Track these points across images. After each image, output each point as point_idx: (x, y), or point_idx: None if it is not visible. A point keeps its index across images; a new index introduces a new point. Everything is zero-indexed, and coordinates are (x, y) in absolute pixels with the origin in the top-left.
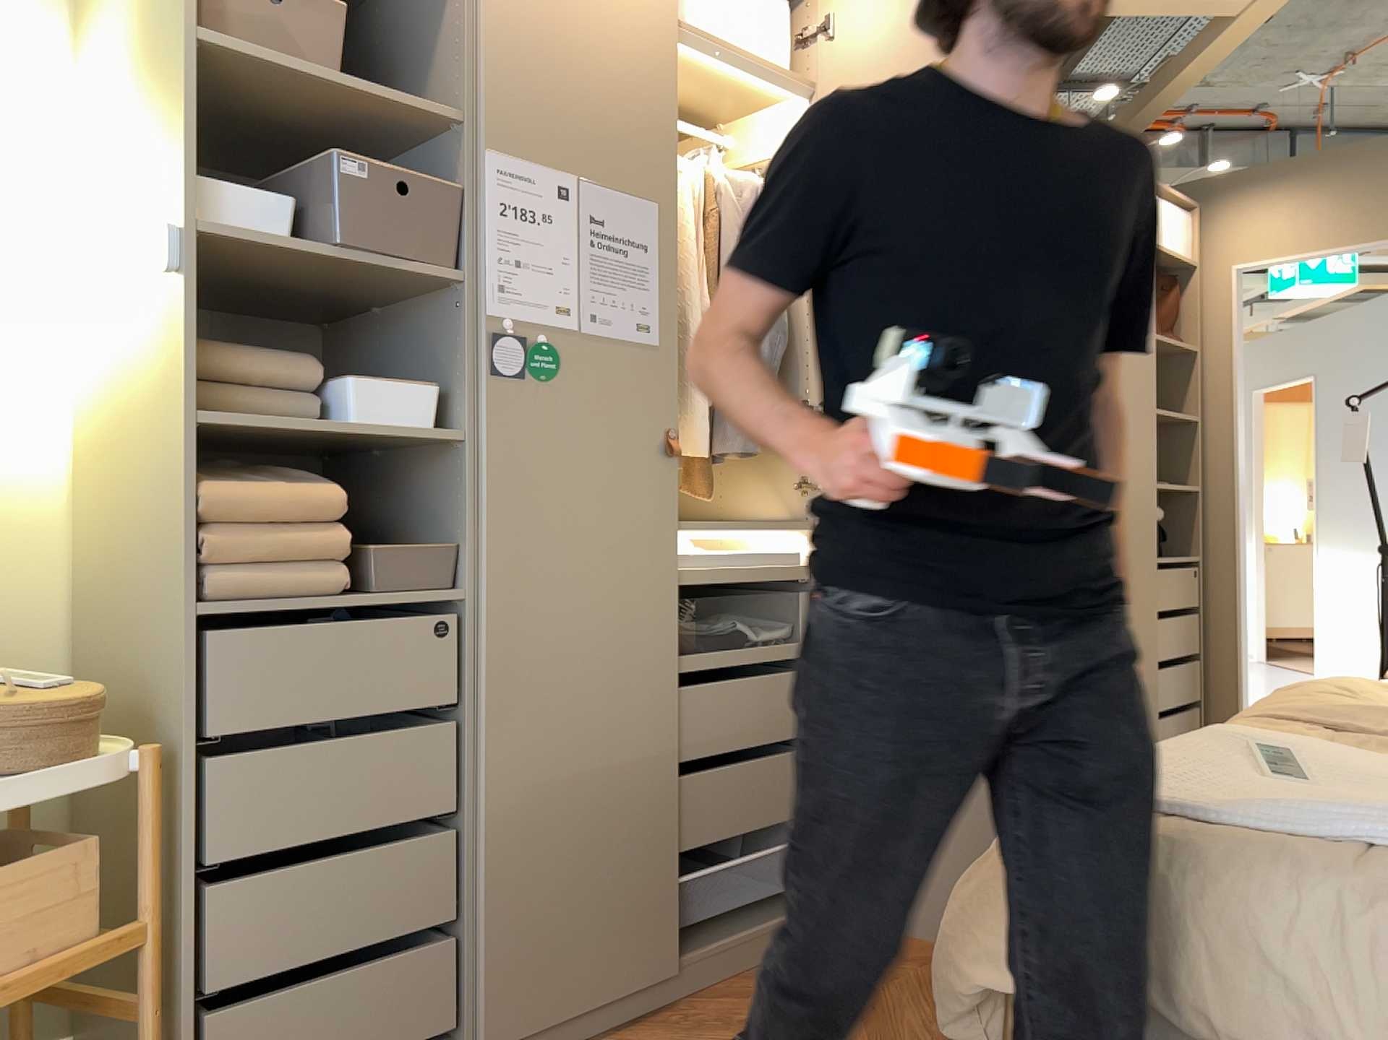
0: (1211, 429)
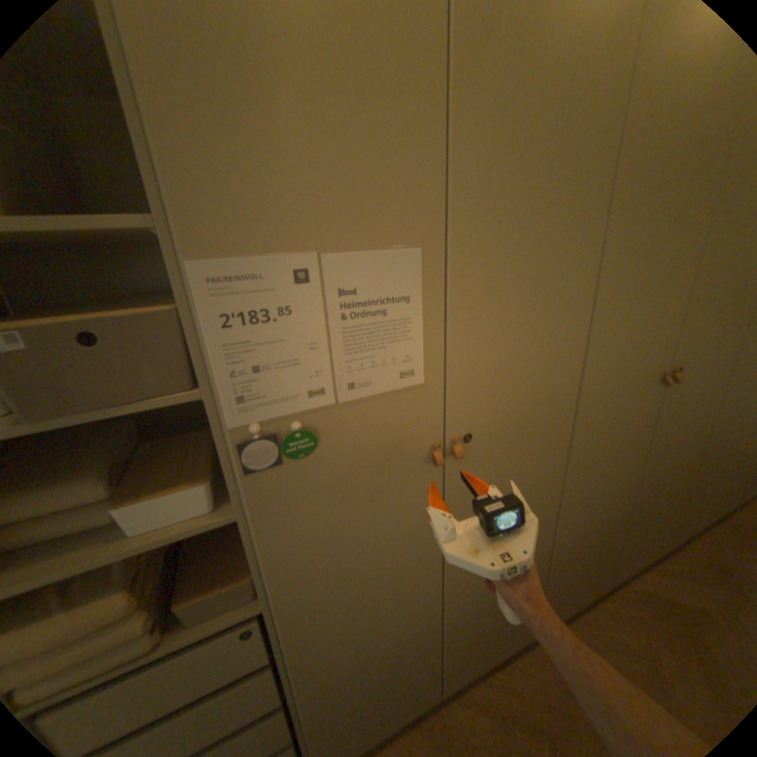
0: None
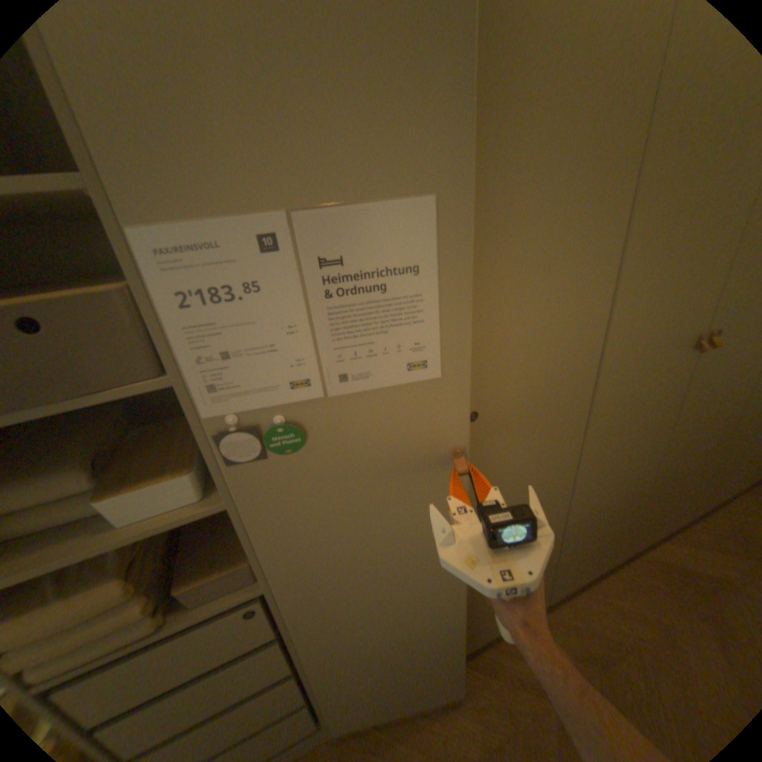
0: None
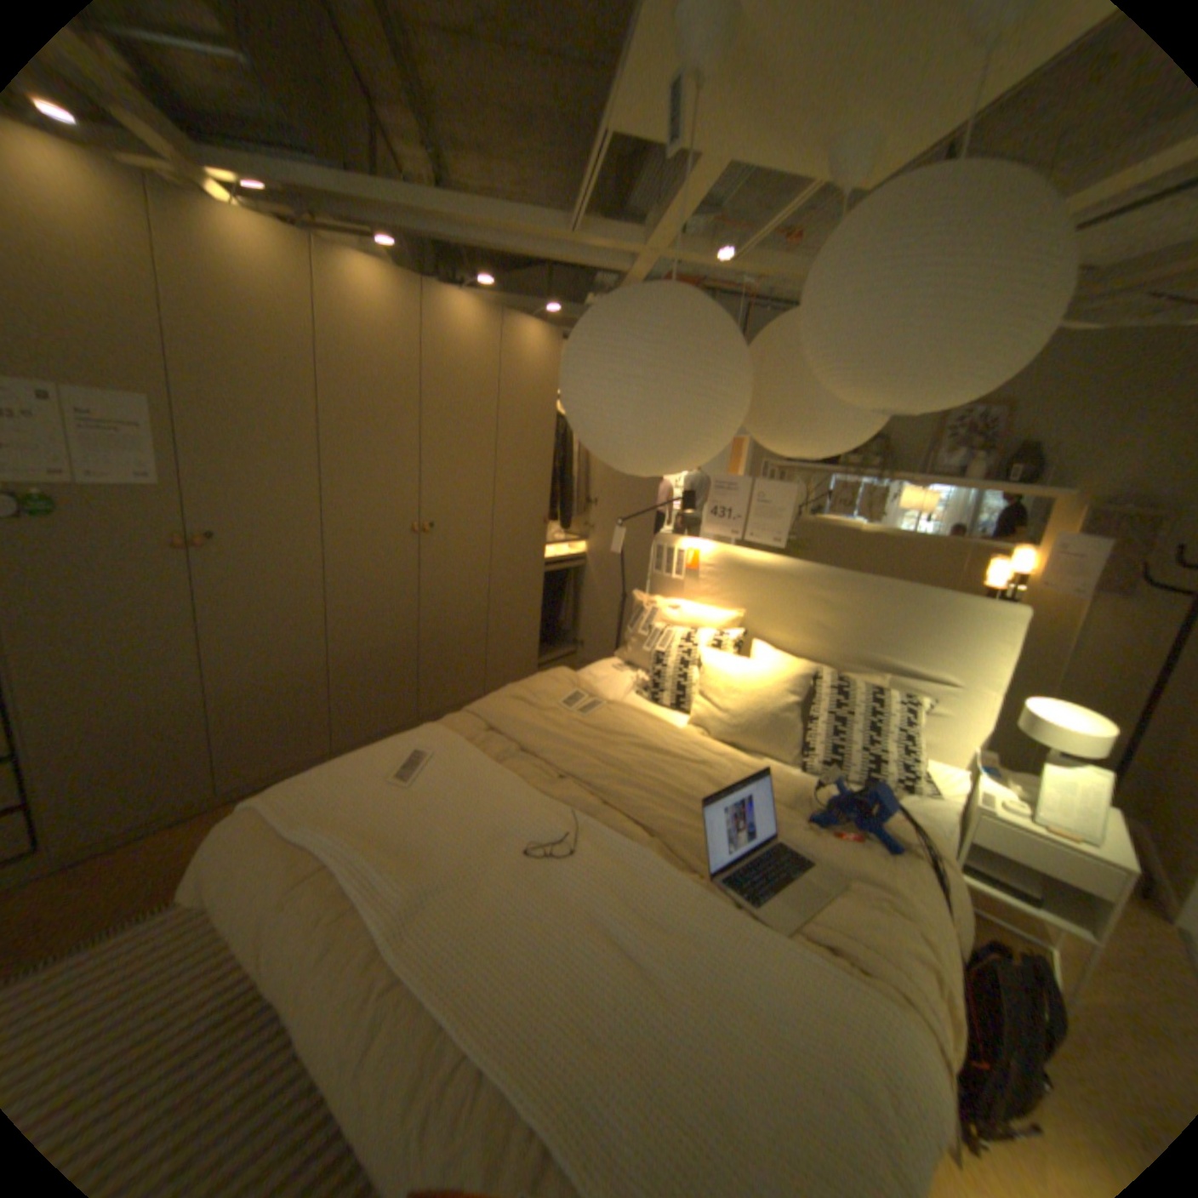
0: (638, 488)
